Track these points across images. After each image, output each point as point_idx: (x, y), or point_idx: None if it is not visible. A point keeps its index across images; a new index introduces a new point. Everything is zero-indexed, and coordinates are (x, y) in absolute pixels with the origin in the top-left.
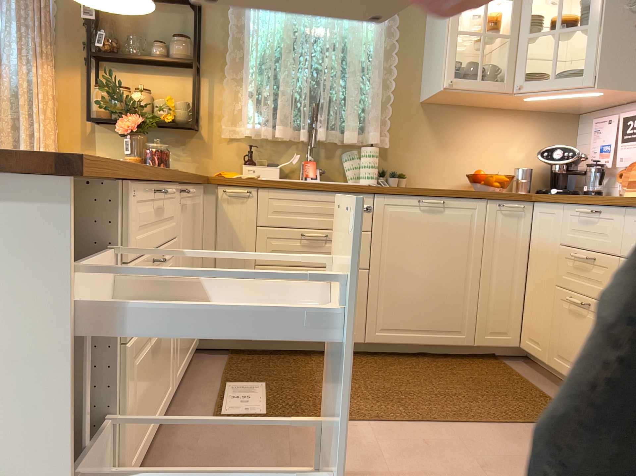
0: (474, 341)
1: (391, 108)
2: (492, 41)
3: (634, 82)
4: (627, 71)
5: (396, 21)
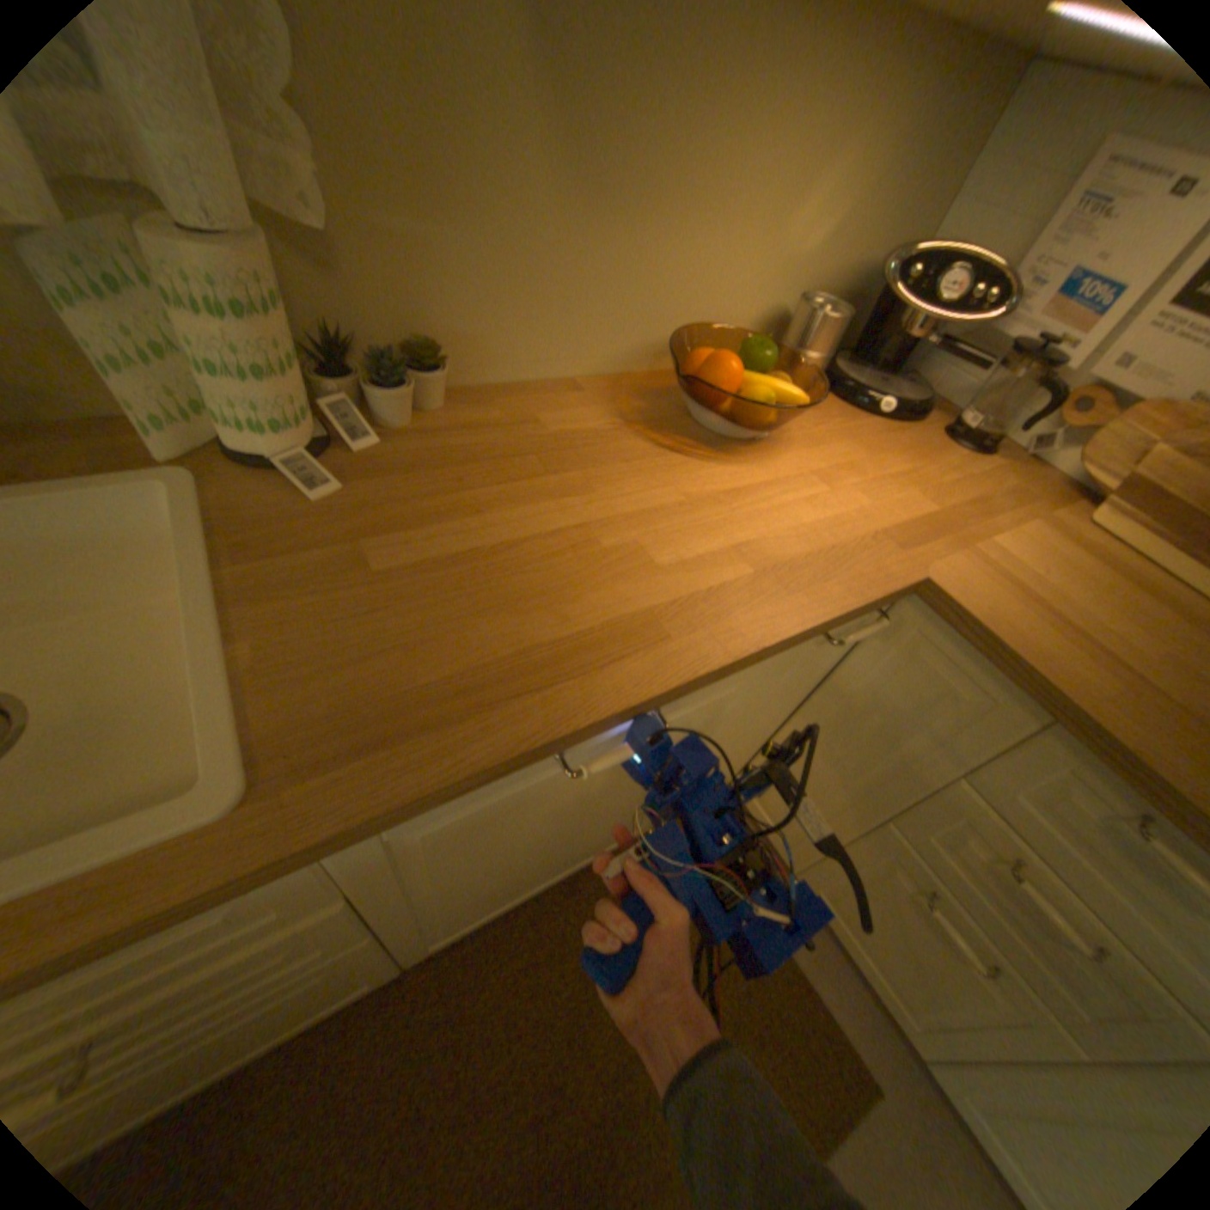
0: None
1: None
2: None
3: None
4: None
5: None
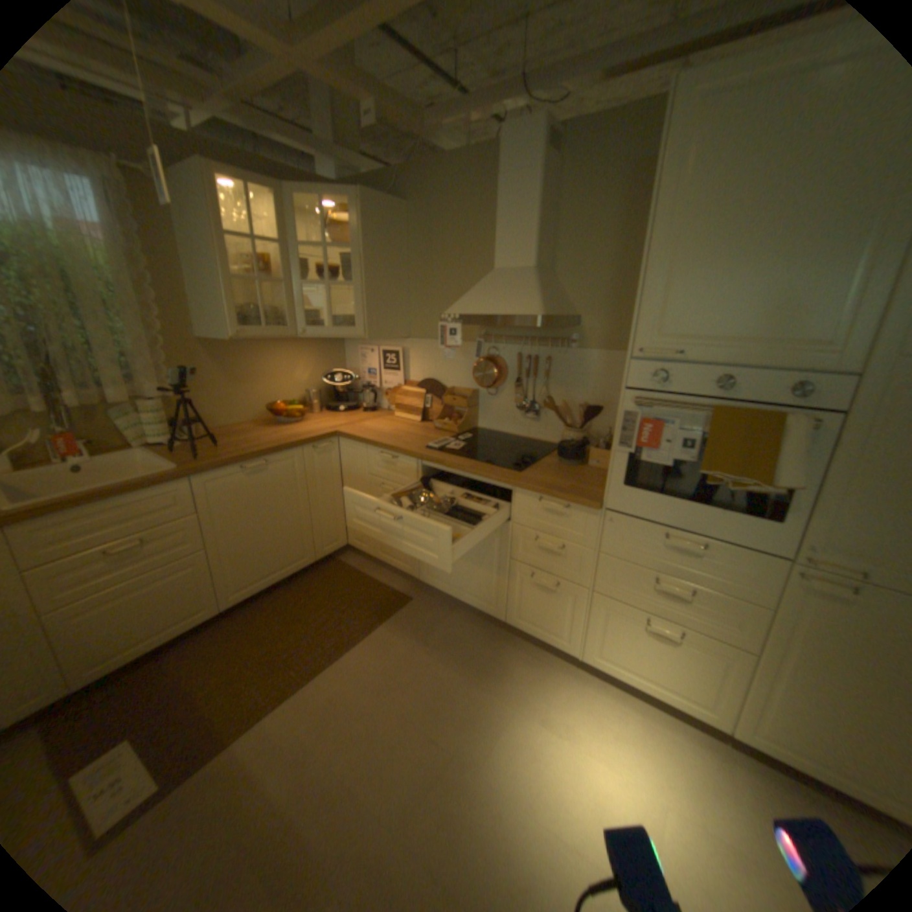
0: (314, 558)
1: (158, 350)
2: (260, 278)
3: (388, 331)
4: (383, 323)
5: (134, 245)
